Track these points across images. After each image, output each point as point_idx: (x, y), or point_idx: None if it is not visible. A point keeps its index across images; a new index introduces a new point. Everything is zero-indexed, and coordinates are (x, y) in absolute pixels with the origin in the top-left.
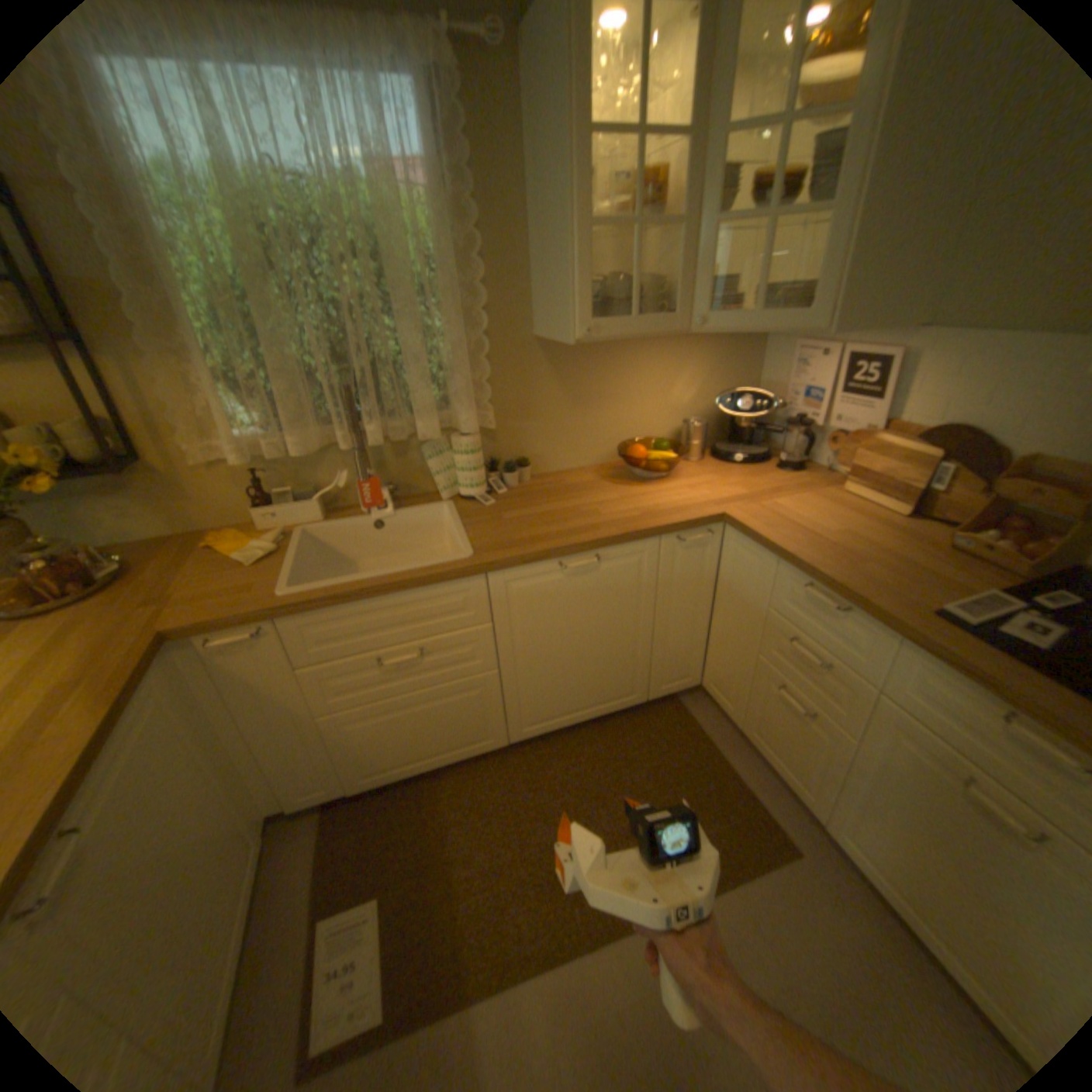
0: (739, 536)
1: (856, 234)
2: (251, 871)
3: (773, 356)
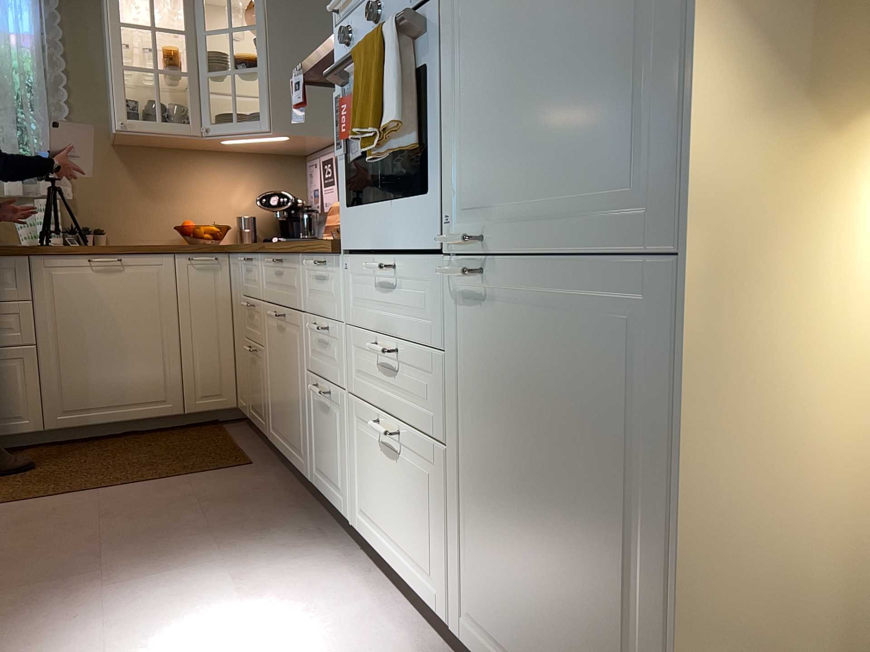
0: (231, 257)
1: (269, 82)
2: None
3: (308, 179)
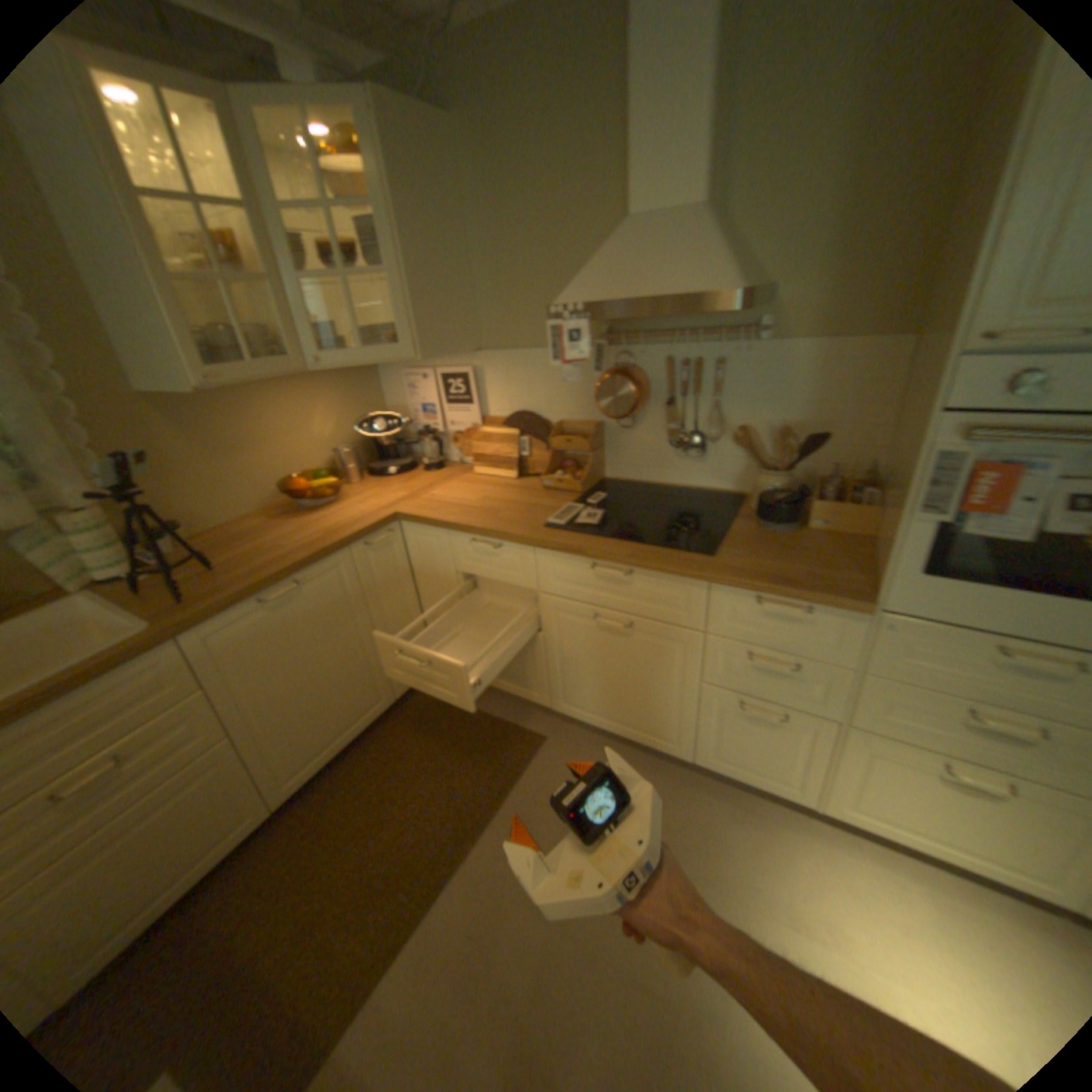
0: (415, 527)
1: (408, 291)
2: None
3: (390, 386)
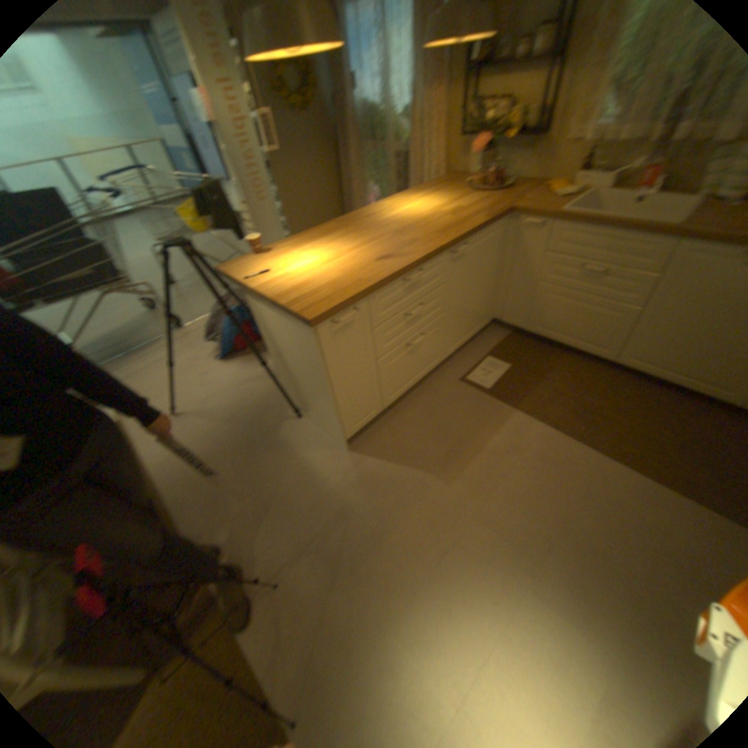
0: None
1: None
2: (483, 325)
3: None
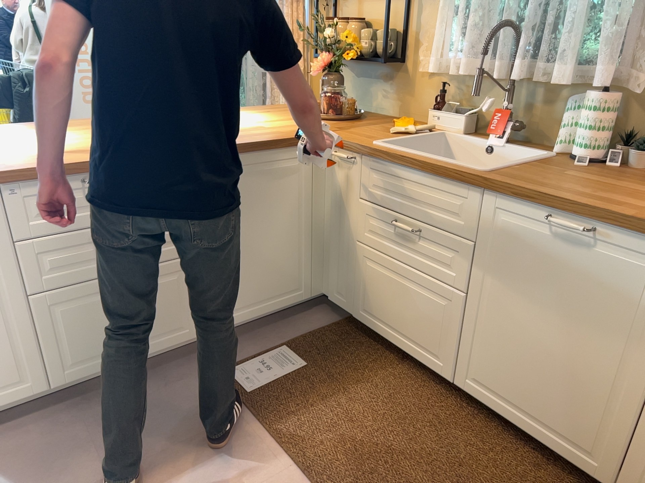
0: None
1: None
2: (291, 299)
3: None
